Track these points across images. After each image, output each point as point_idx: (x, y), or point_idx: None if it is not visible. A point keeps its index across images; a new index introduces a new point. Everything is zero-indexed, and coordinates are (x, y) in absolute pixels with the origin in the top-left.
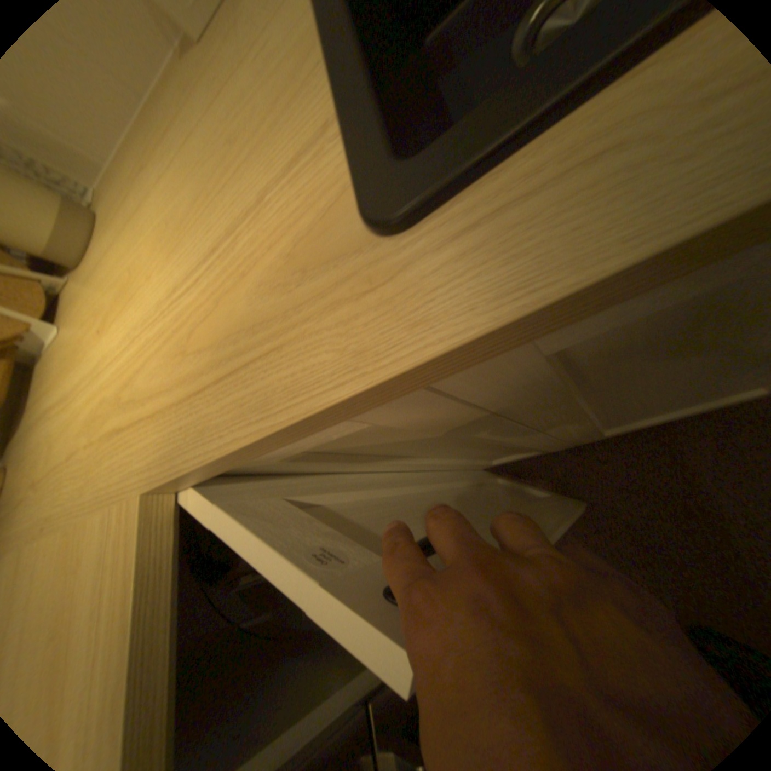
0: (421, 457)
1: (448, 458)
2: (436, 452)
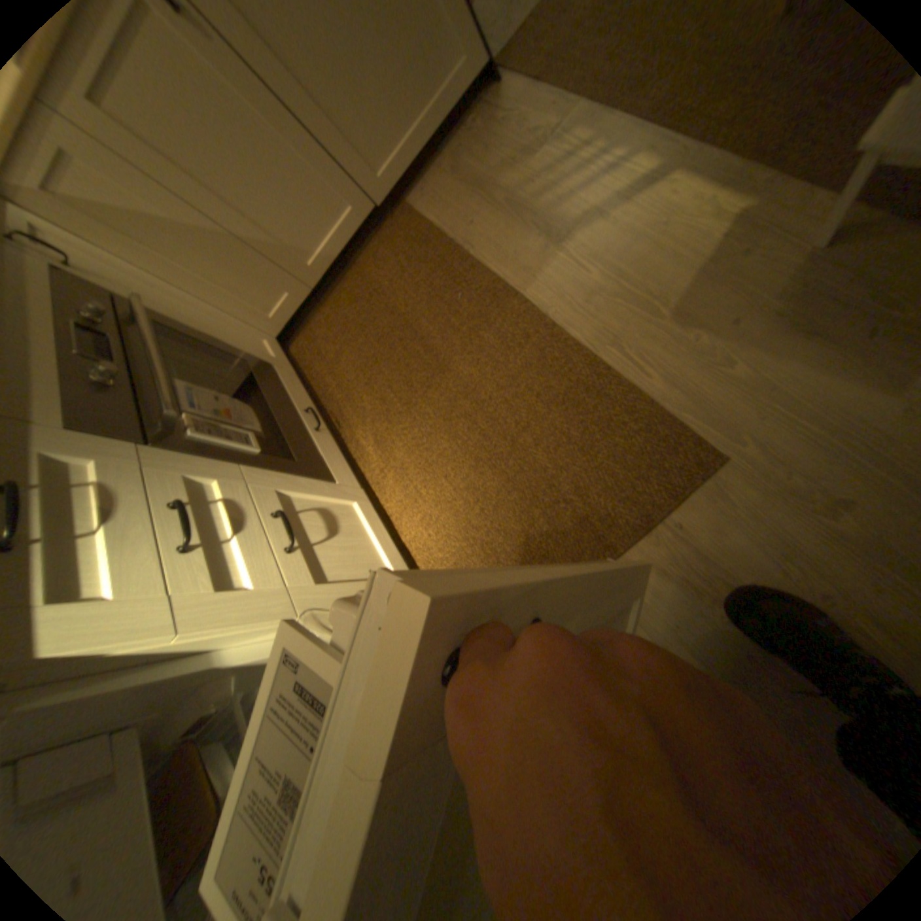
0: (154, 241)
1: (189, 261)
2: (159, 234)
